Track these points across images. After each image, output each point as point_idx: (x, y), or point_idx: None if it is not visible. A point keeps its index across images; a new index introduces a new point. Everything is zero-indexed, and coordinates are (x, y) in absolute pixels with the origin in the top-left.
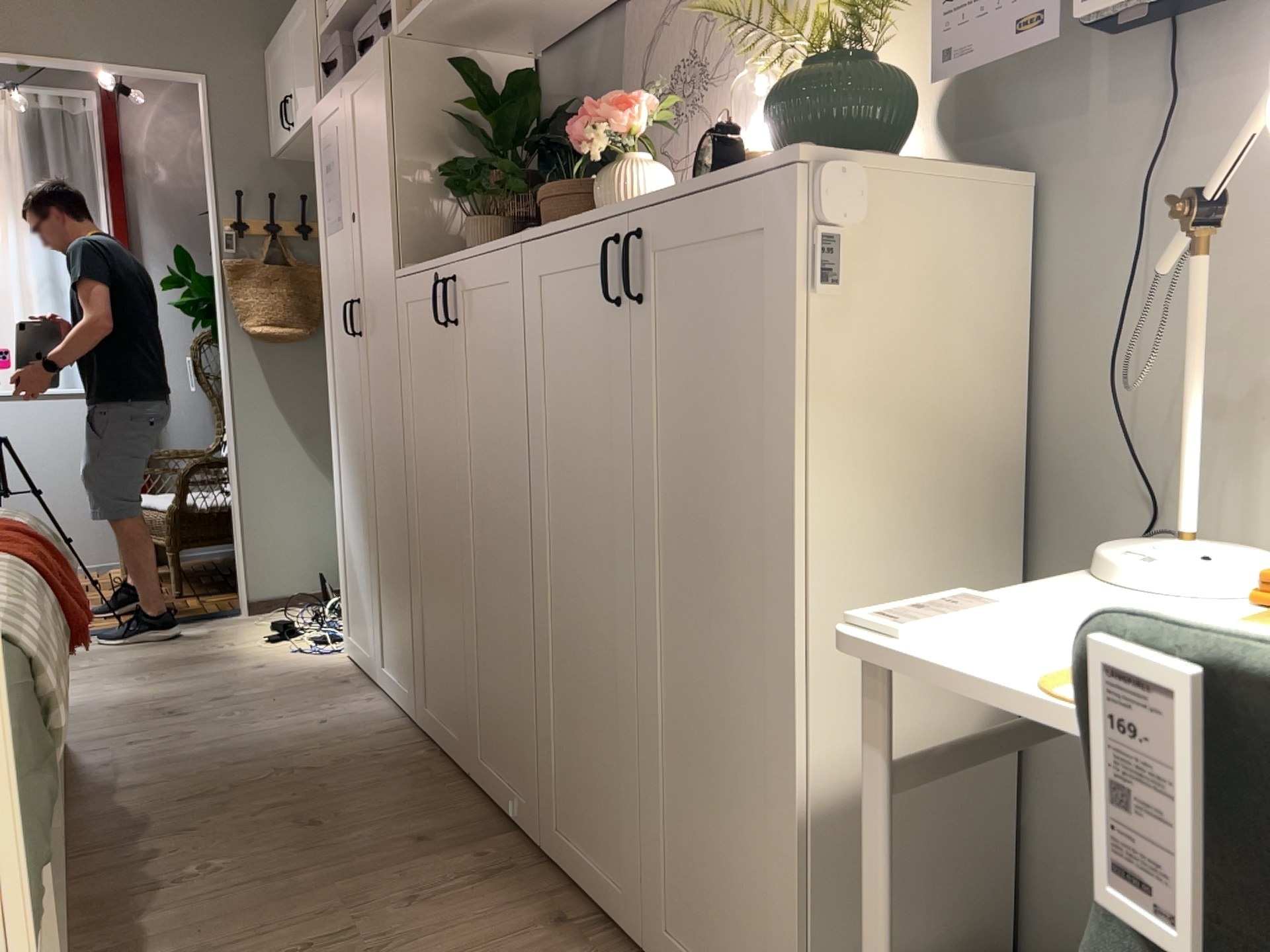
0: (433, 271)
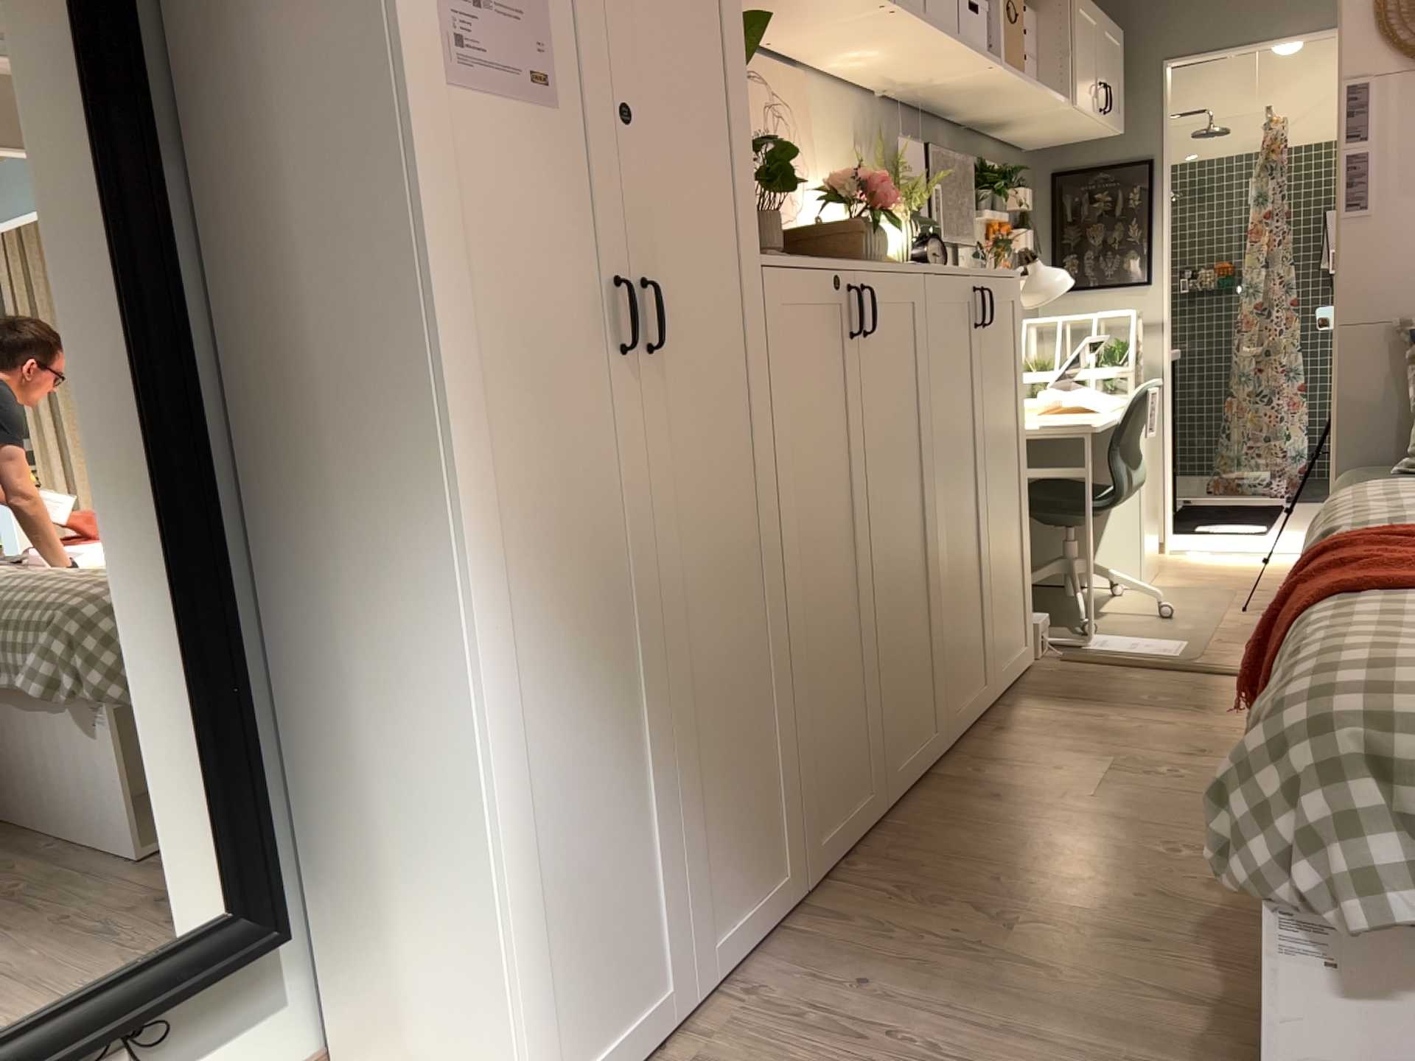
0: (835, 271)
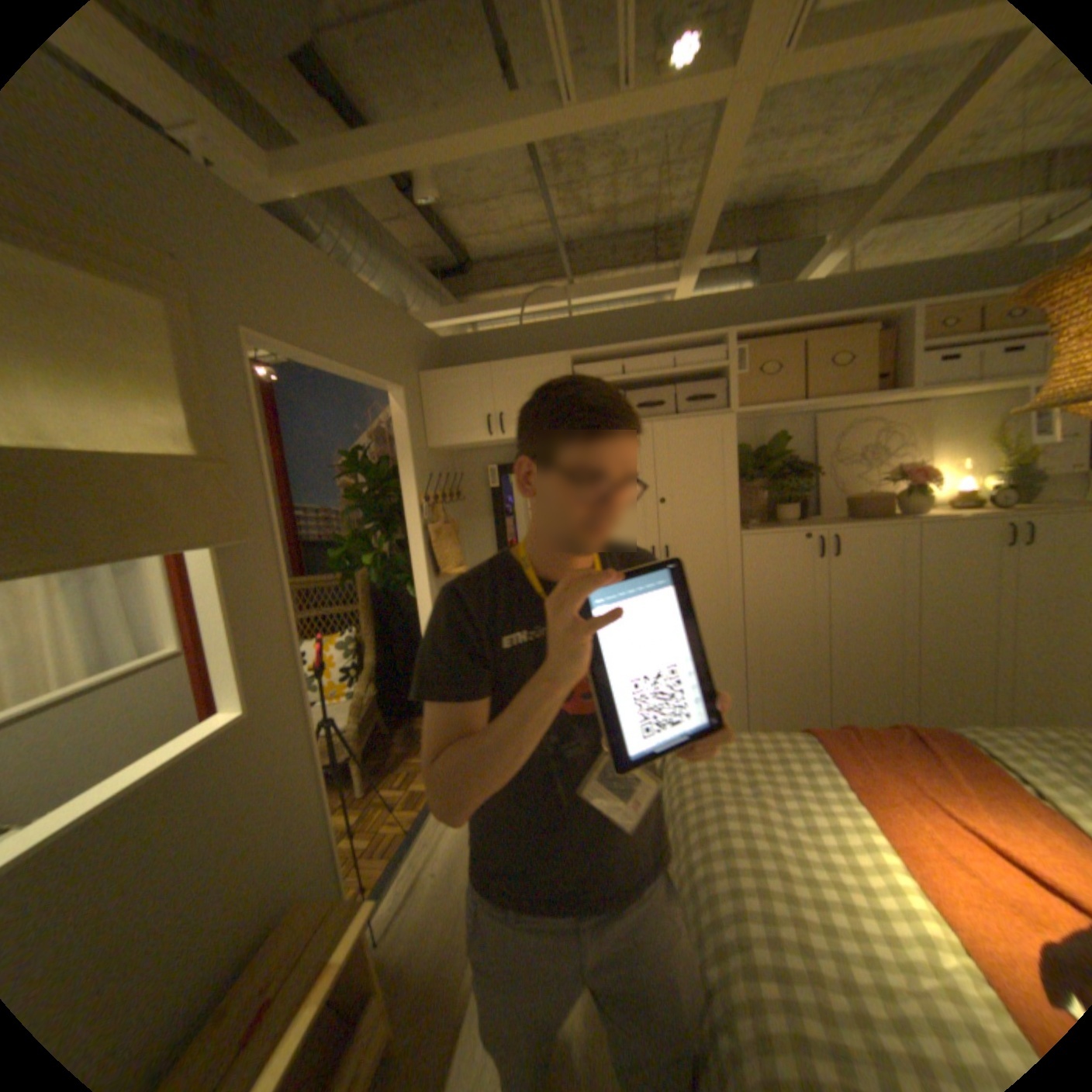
0: (807, 534)
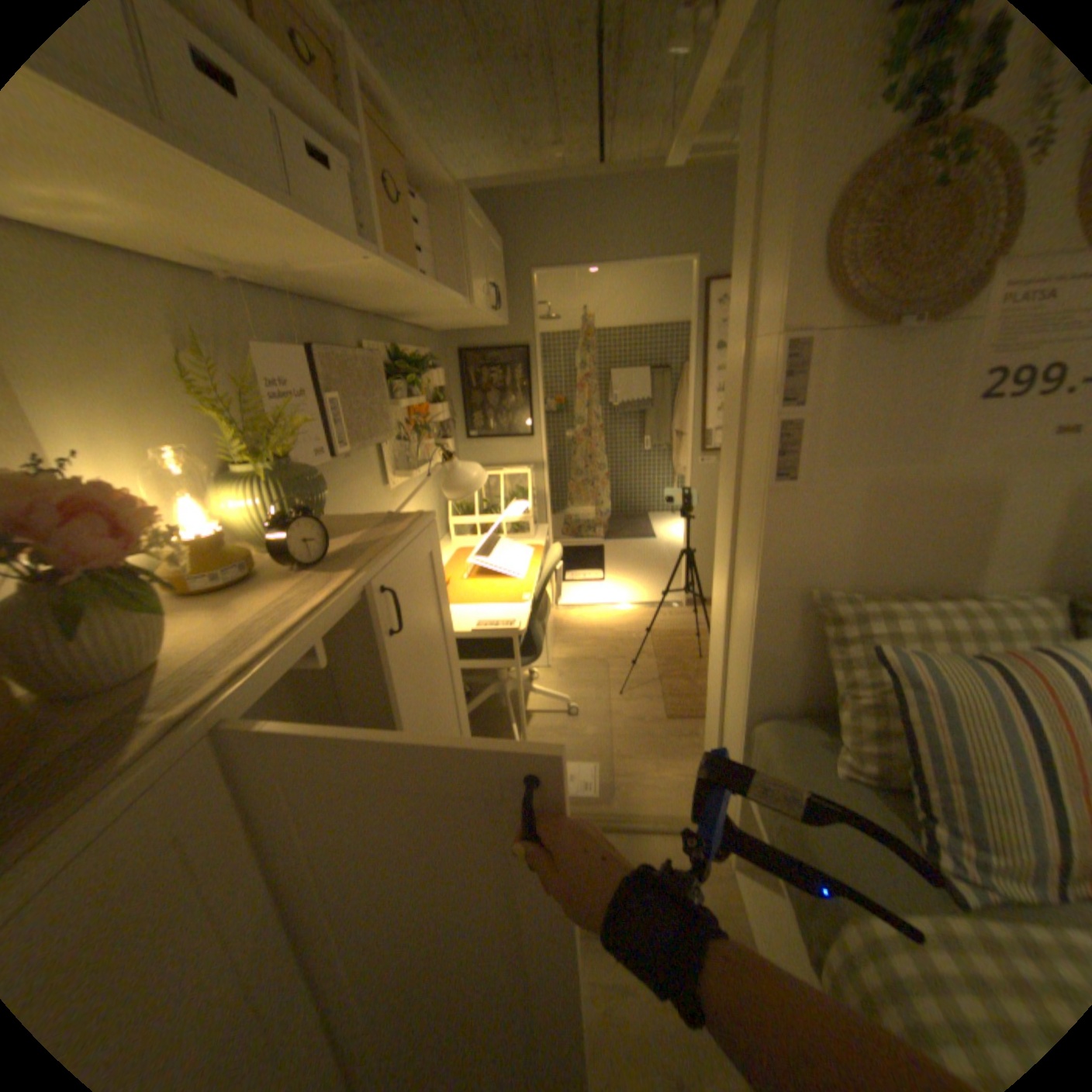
0: None
